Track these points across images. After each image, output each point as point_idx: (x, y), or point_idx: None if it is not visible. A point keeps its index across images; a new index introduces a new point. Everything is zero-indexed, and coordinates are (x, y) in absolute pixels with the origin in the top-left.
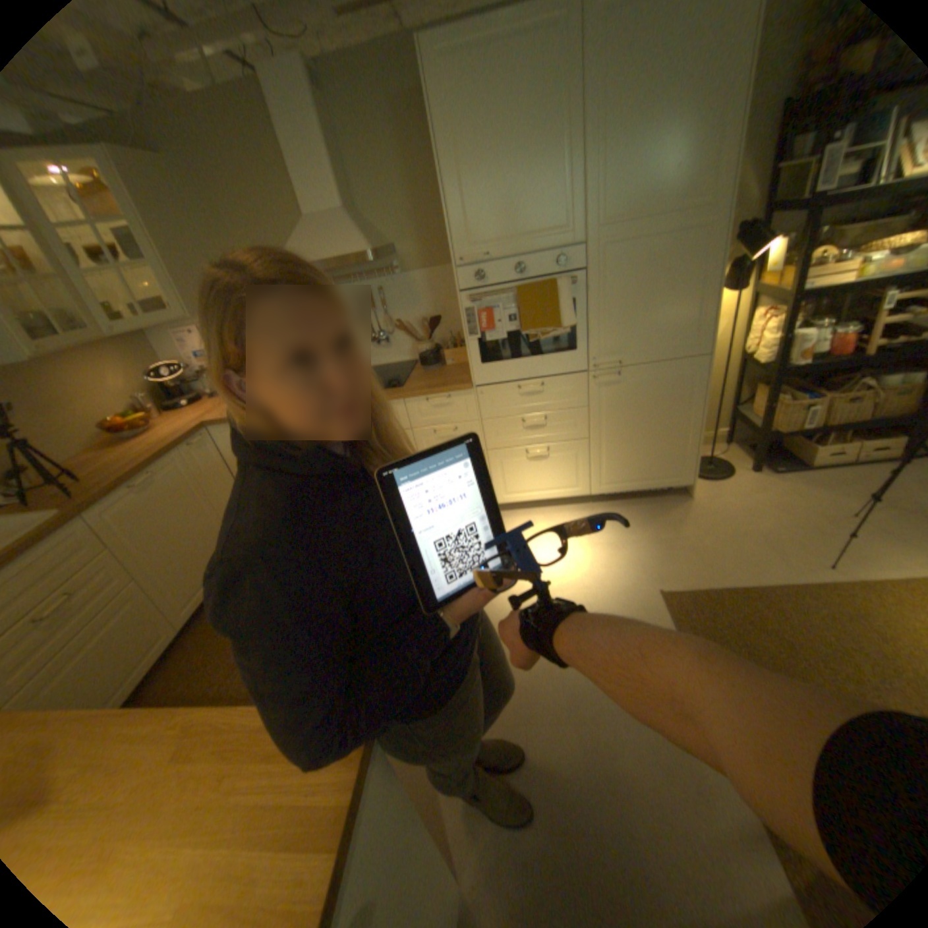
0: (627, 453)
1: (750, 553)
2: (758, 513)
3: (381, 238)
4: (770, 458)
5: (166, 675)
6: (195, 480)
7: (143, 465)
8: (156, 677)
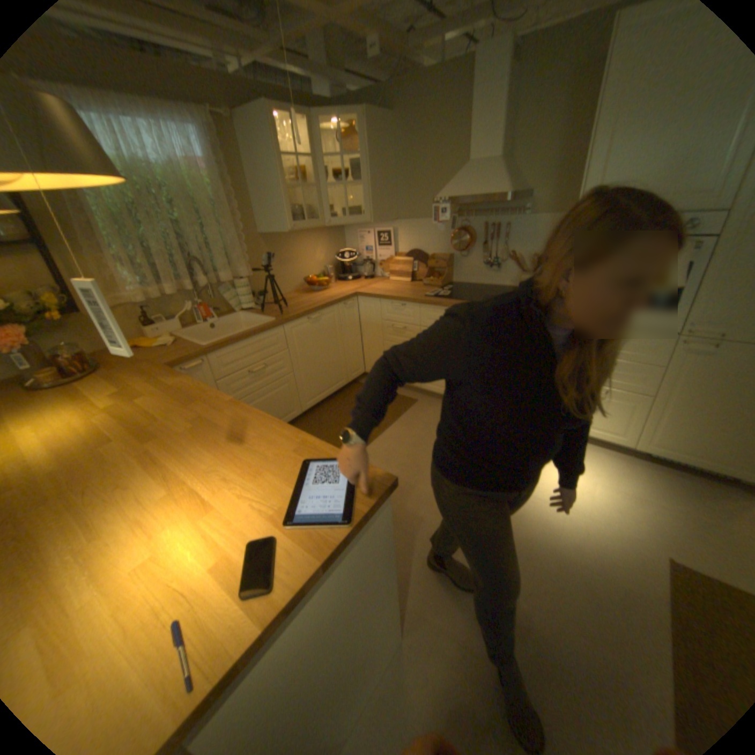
0: (696, 425)
1: None
2: None
3: (524, 183)
4: None
5: None
6: (340, 327)
7: (319, 308)
8: None
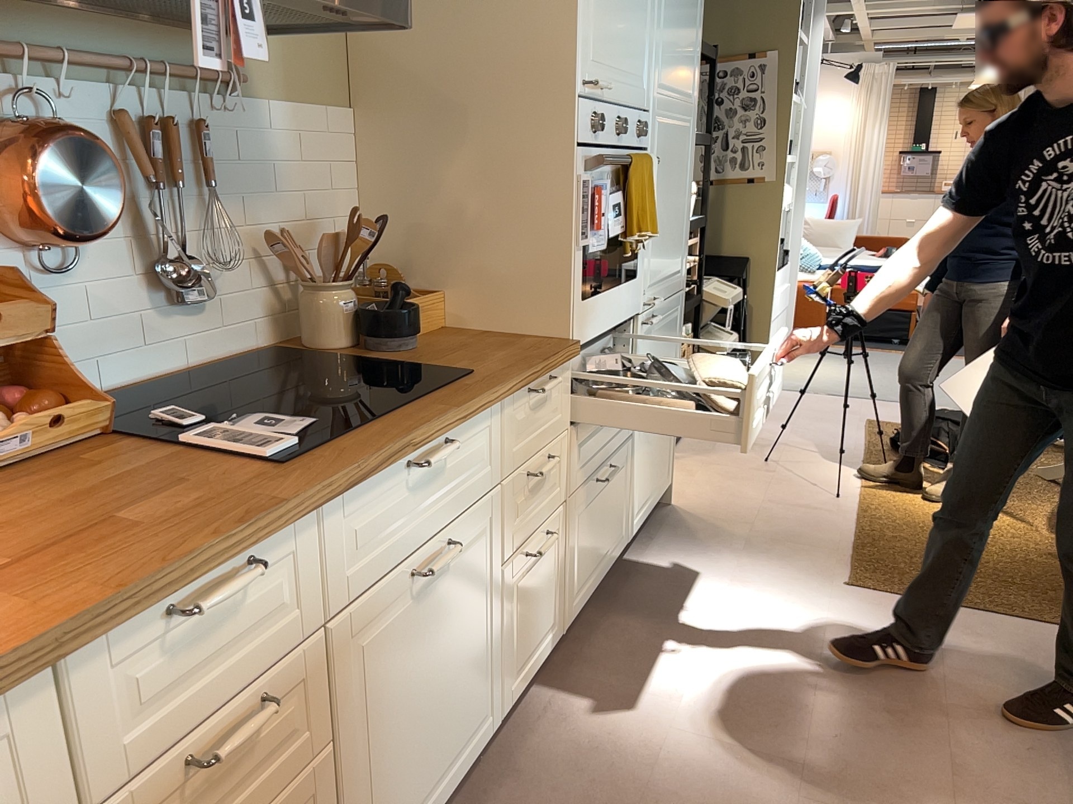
0: (650, 447)
1: (794, 516)
2: (727, 487)
3: None
4: None
5: None
6: None
7: None
8: None
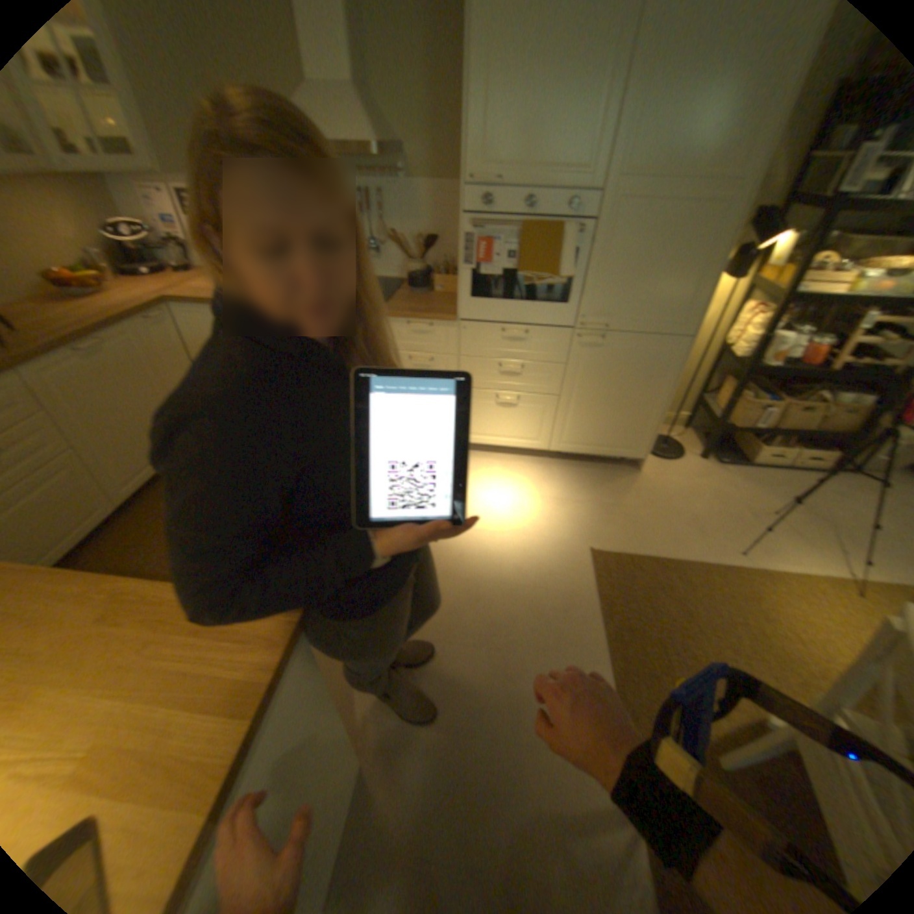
0: (593, 417)
1: (679, 530)
2: (695, 495)
3: (391, 132)
4: (720, 448)
5: (104, 546)
6: (152, 358)
7: (95, 330)
8: (93, 547)
